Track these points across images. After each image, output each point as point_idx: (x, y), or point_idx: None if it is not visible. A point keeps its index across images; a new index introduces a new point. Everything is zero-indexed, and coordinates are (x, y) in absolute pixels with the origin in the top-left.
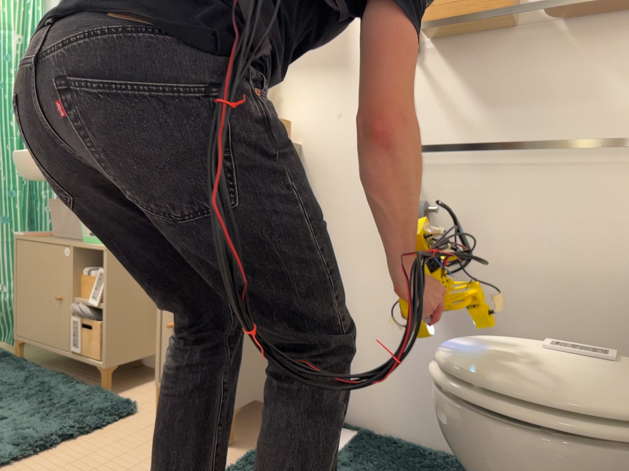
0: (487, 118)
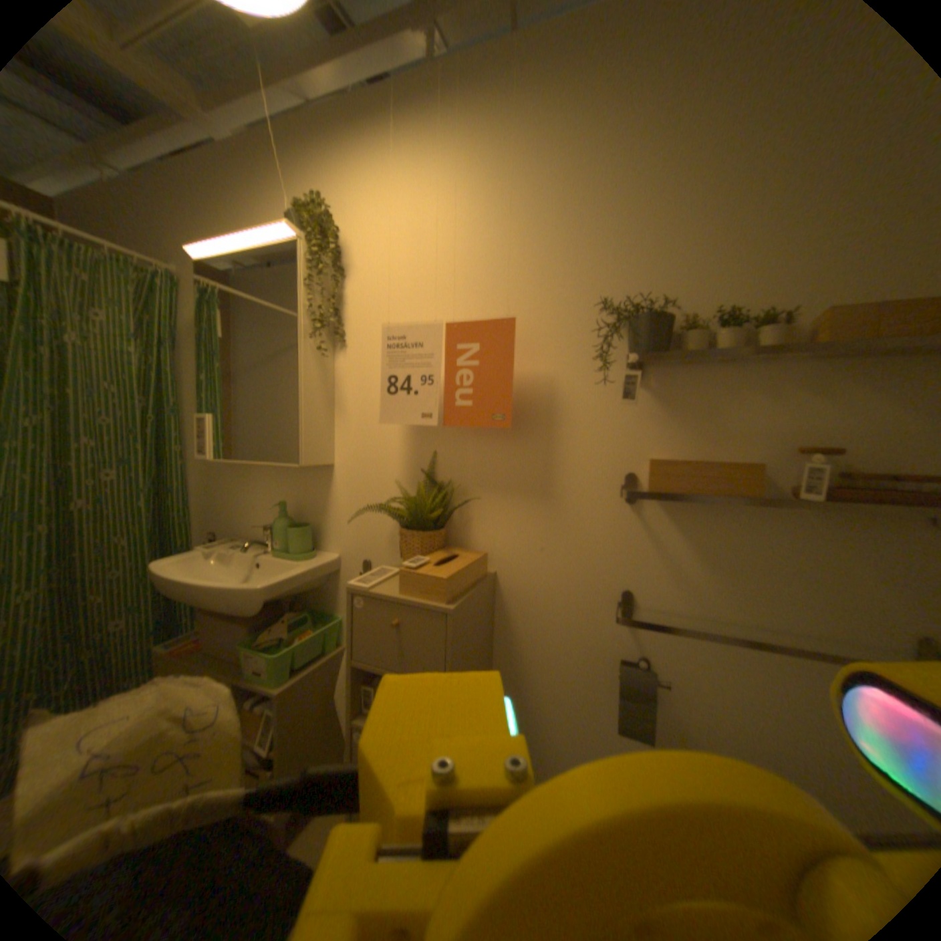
0: (724, 584)
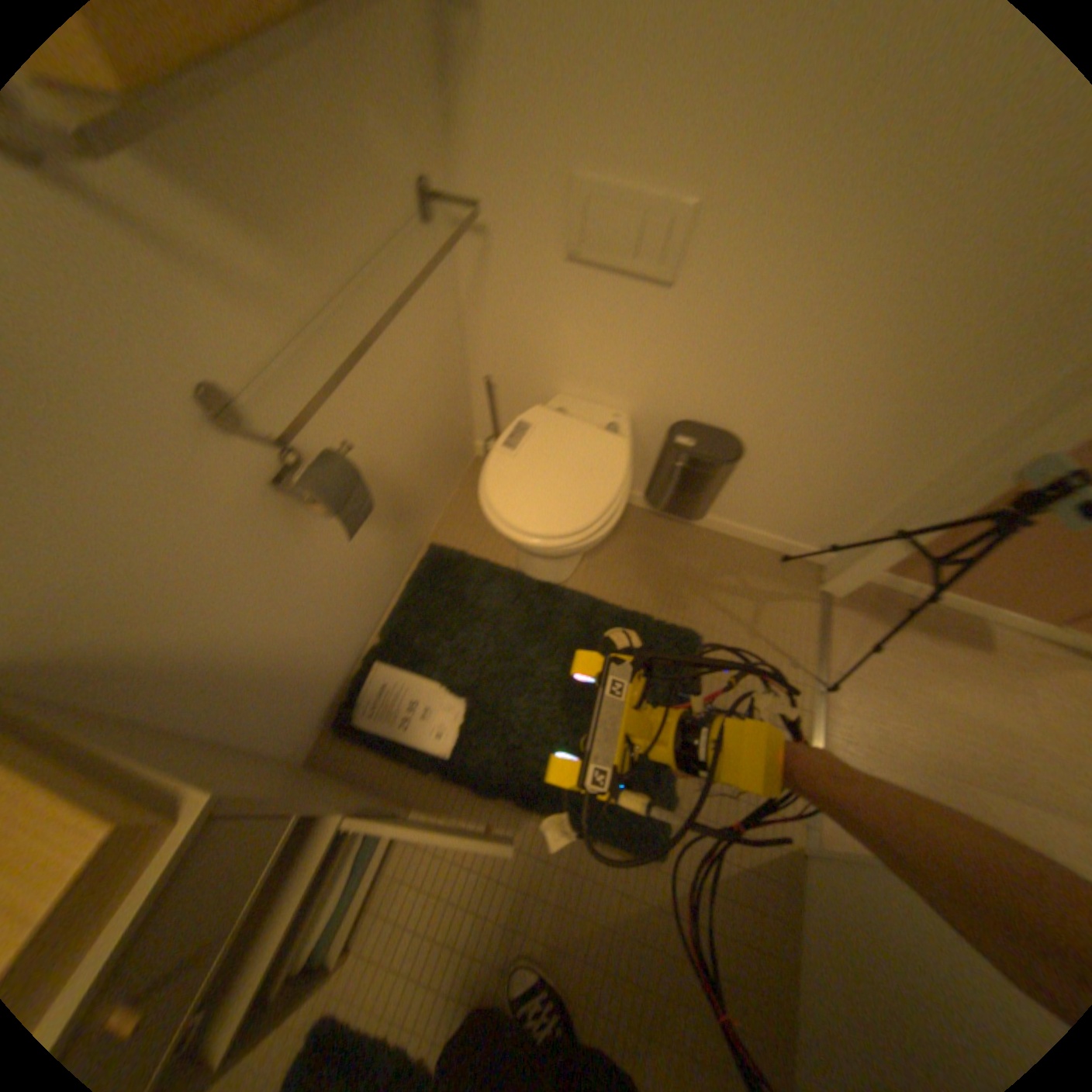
0: (286, 251)
